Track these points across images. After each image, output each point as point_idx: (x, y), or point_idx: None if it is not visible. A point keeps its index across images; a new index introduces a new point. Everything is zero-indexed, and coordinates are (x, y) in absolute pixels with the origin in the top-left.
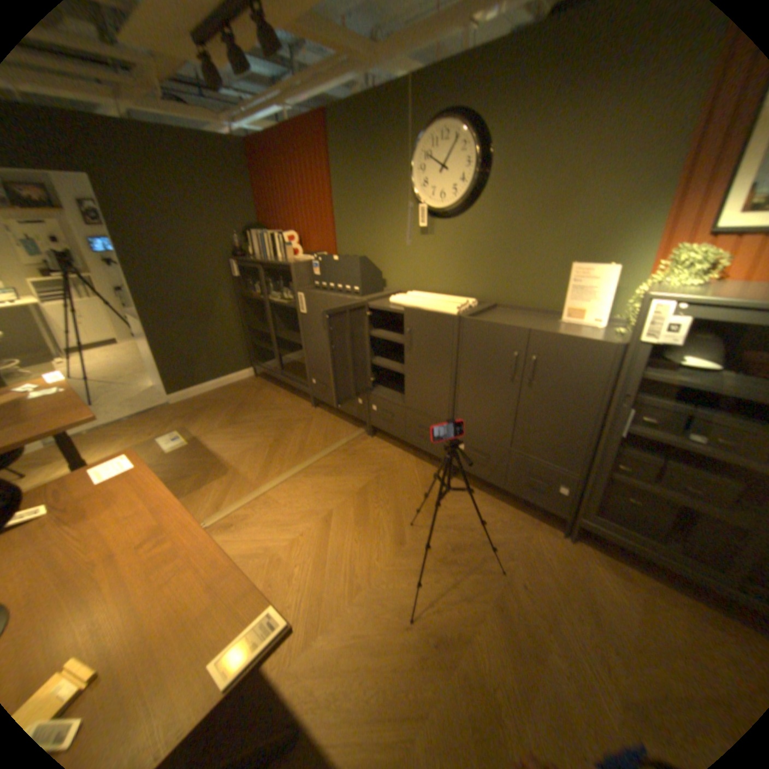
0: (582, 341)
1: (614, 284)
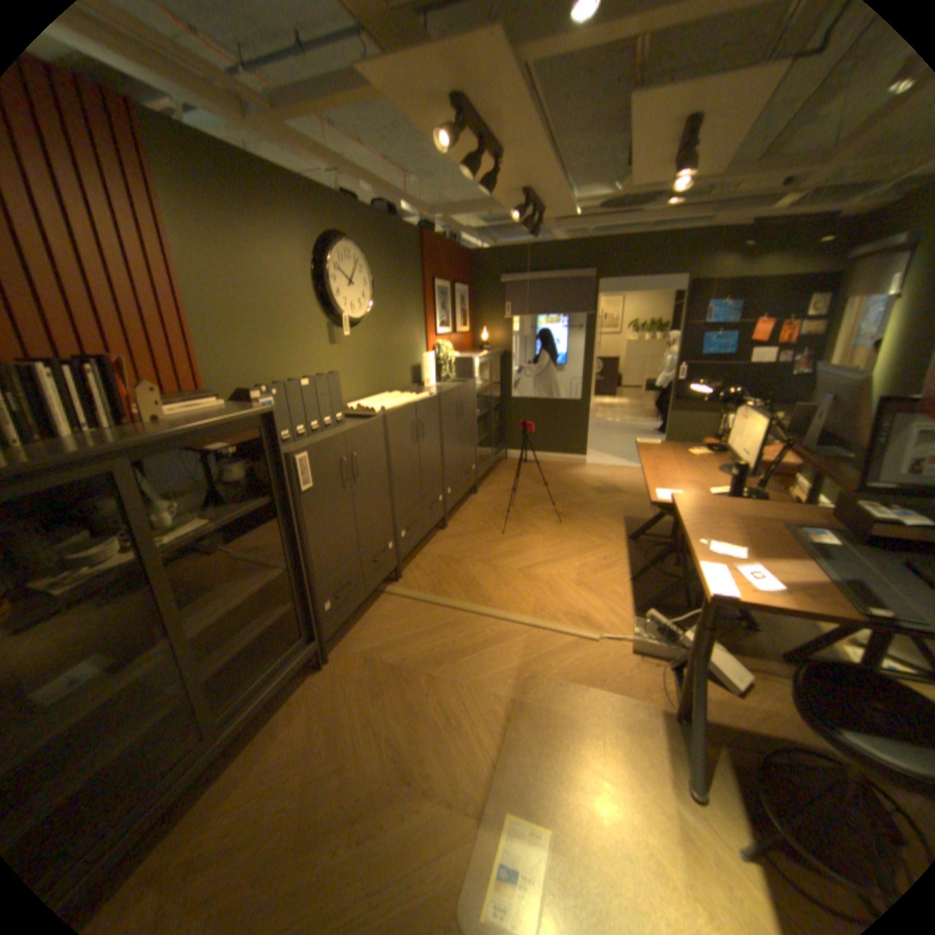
0: (468, 386)
1: (433, 363)
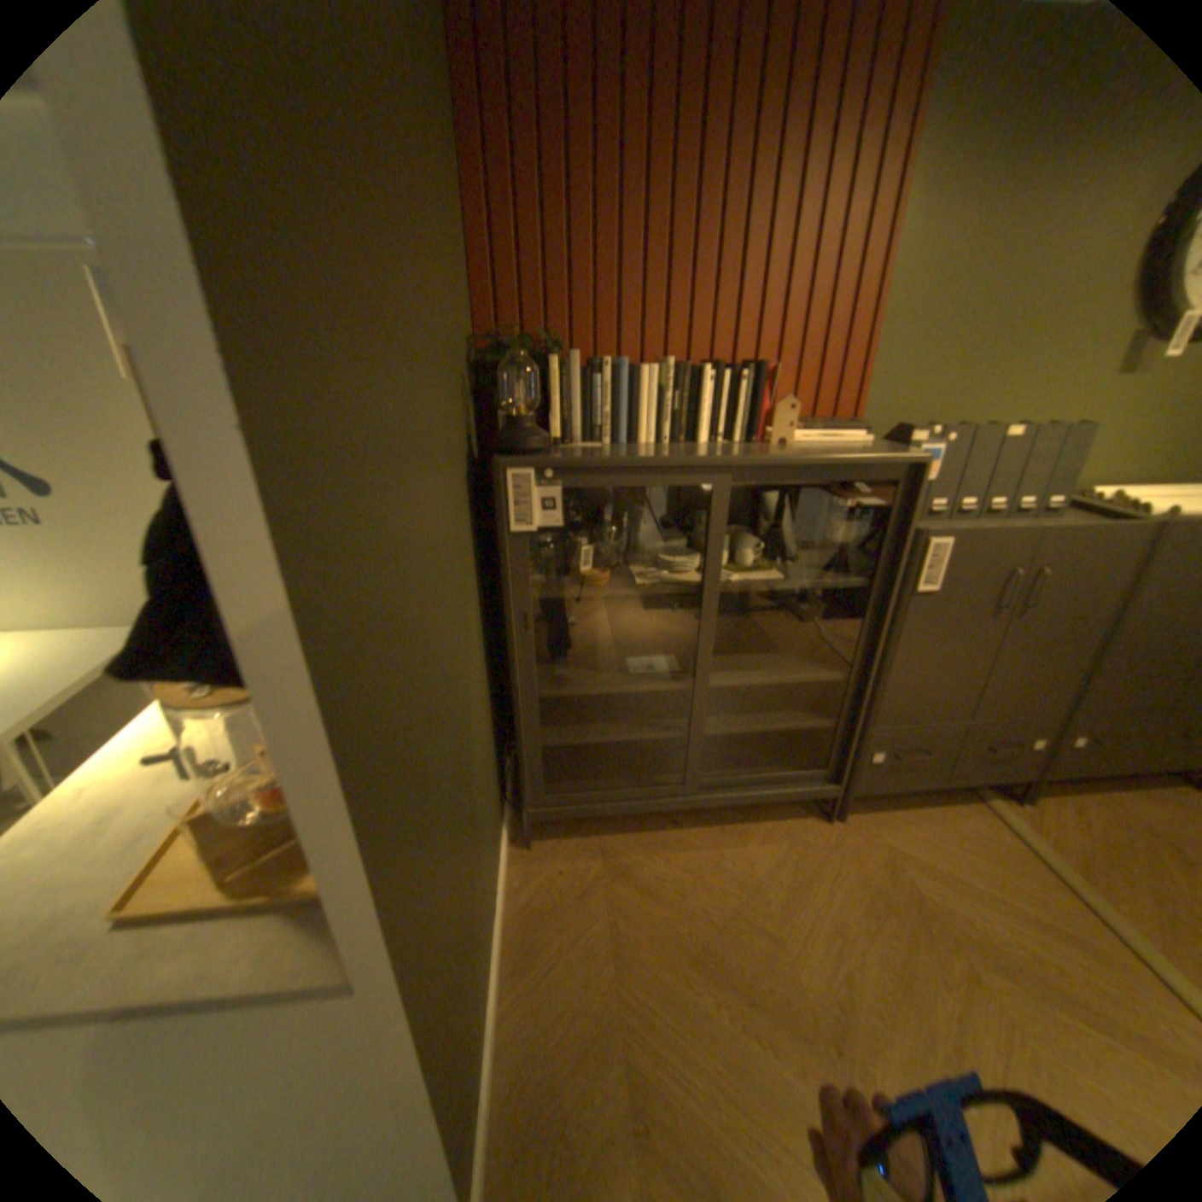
0: None
1: None
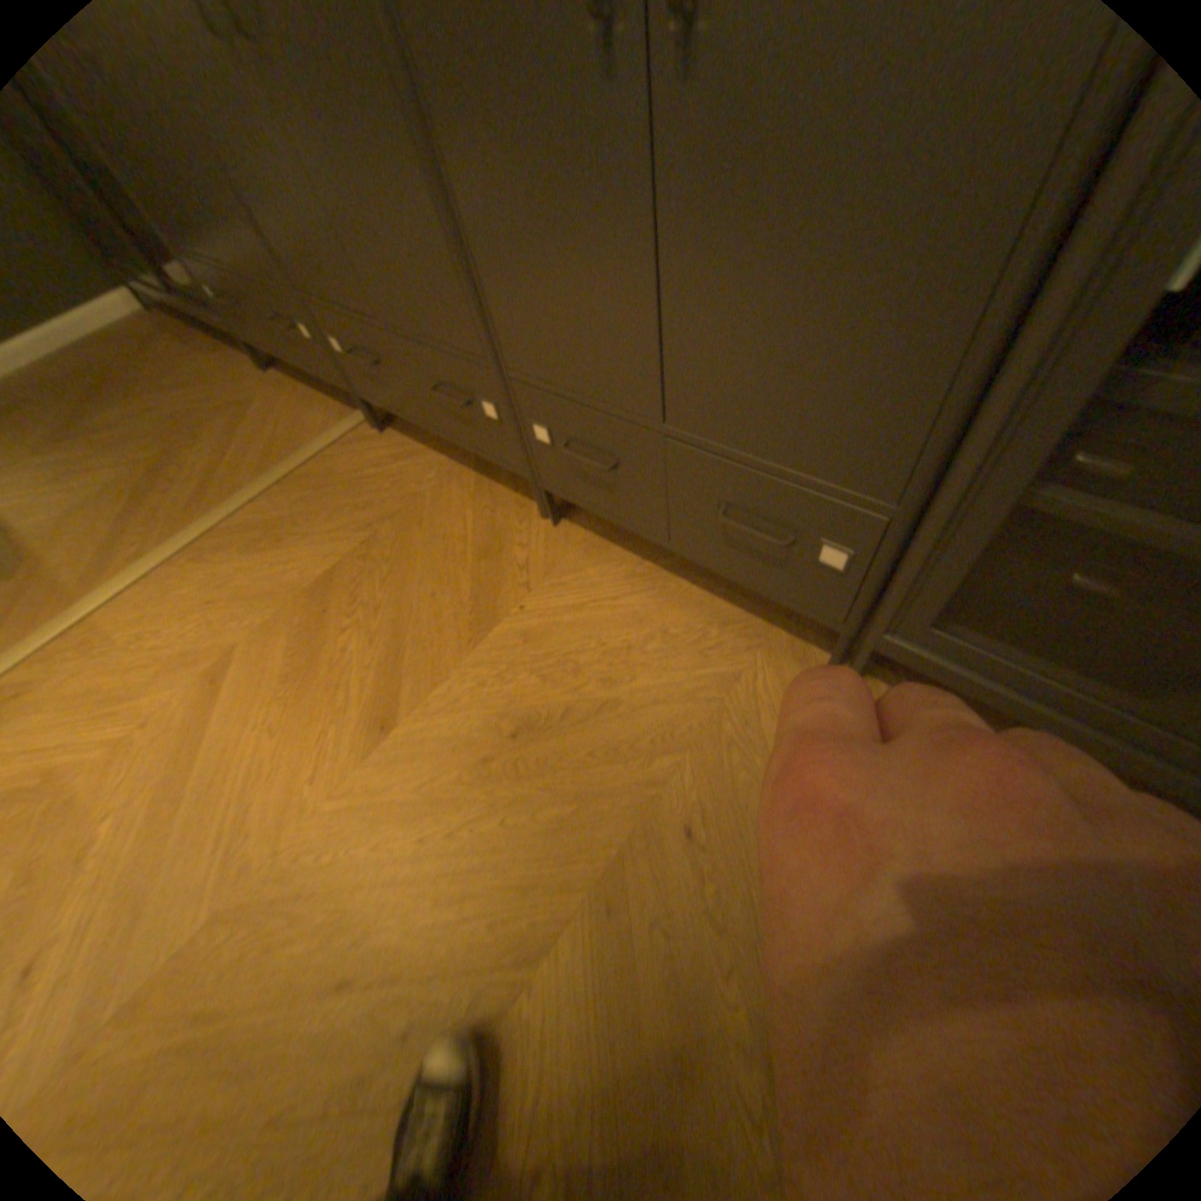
0: None
1: None
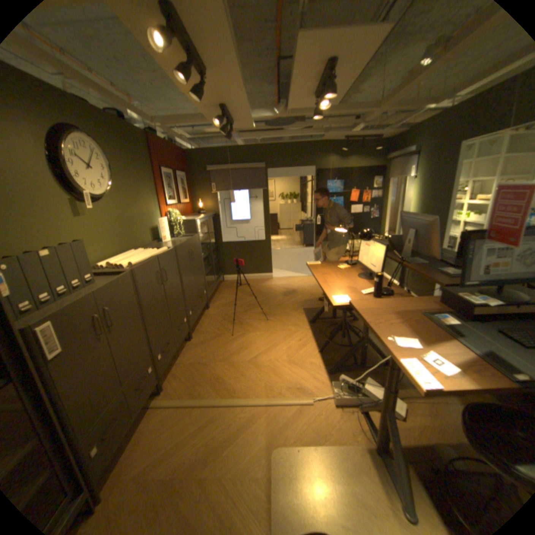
0: (195, 238)
1: (167, 223)
